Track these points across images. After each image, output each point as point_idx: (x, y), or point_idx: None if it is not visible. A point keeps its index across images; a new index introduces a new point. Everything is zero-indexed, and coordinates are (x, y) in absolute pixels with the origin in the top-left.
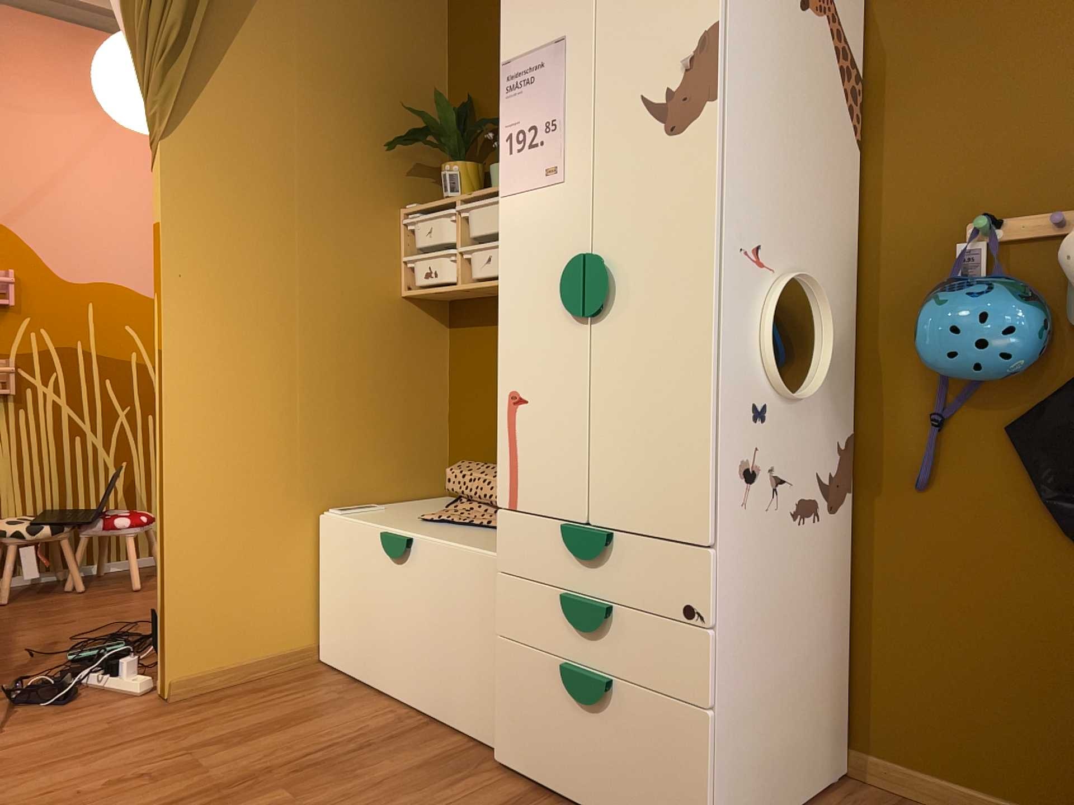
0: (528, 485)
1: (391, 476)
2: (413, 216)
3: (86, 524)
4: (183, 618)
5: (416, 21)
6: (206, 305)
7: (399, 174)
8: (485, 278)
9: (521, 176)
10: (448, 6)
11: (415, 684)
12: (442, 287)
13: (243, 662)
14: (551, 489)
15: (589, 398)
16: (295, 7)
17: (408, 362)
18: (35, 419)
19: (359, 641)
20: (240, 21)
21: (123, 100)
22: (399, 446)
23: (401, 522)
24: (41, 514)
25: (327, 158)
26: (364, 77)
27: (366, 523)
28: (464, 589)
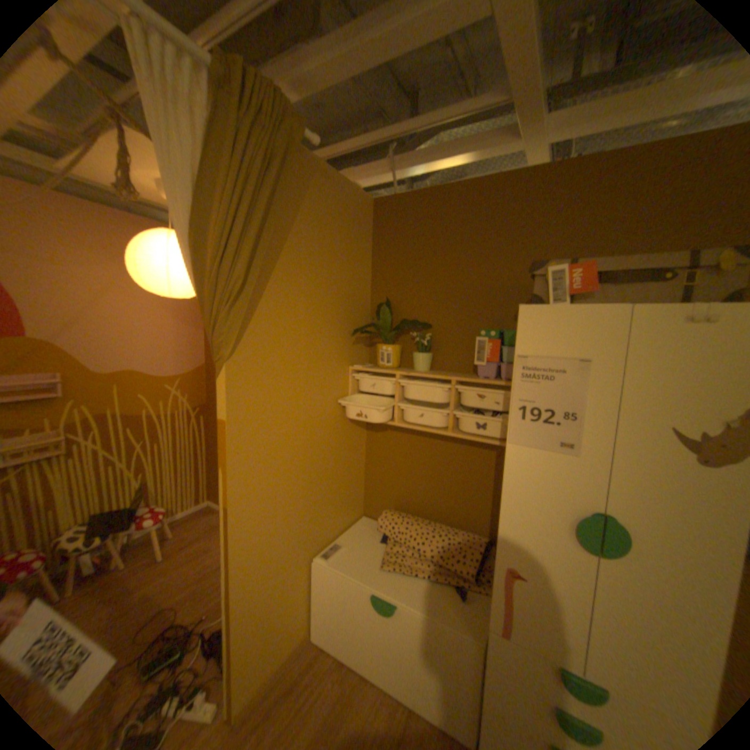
0: (524, 631)
1: (341, 518)
2: (361, 375)
3: (122, 529)
4: (242, 670)
5: (358, 249)
6: (253, 467)
7: (349, 345)
8: (418, 425)
9: (533, 438)
10: (372, 238)
11: (397, 686)
12: (383, 421)
13: (275, 671)
14: (548, 642)
15: (593, 603)
16: (302, 247)
17: (350, 452)
18: (78, 464)
19: (347, 645)
20: (272, 262)
21: (150, 280)
22: (345, 501)
23: (371, 573)
24: (87, 523)
25: (317, 346)
26: (335, 289)
27: (351, 578)
28: (445, 653)
